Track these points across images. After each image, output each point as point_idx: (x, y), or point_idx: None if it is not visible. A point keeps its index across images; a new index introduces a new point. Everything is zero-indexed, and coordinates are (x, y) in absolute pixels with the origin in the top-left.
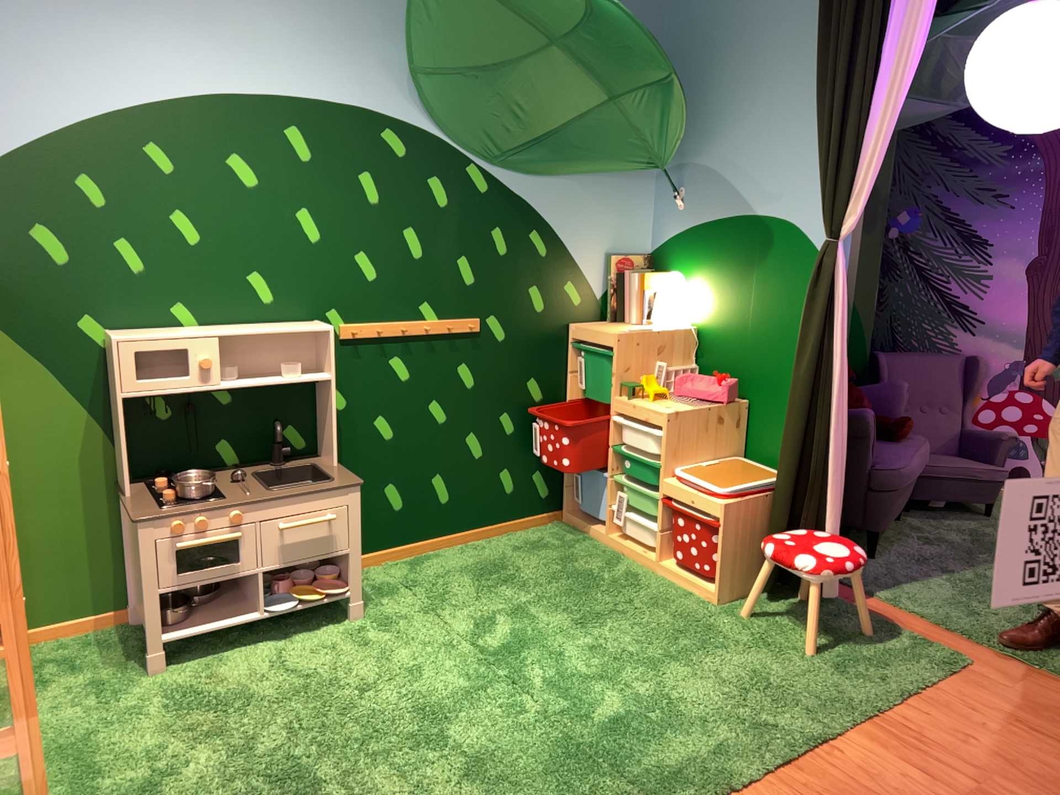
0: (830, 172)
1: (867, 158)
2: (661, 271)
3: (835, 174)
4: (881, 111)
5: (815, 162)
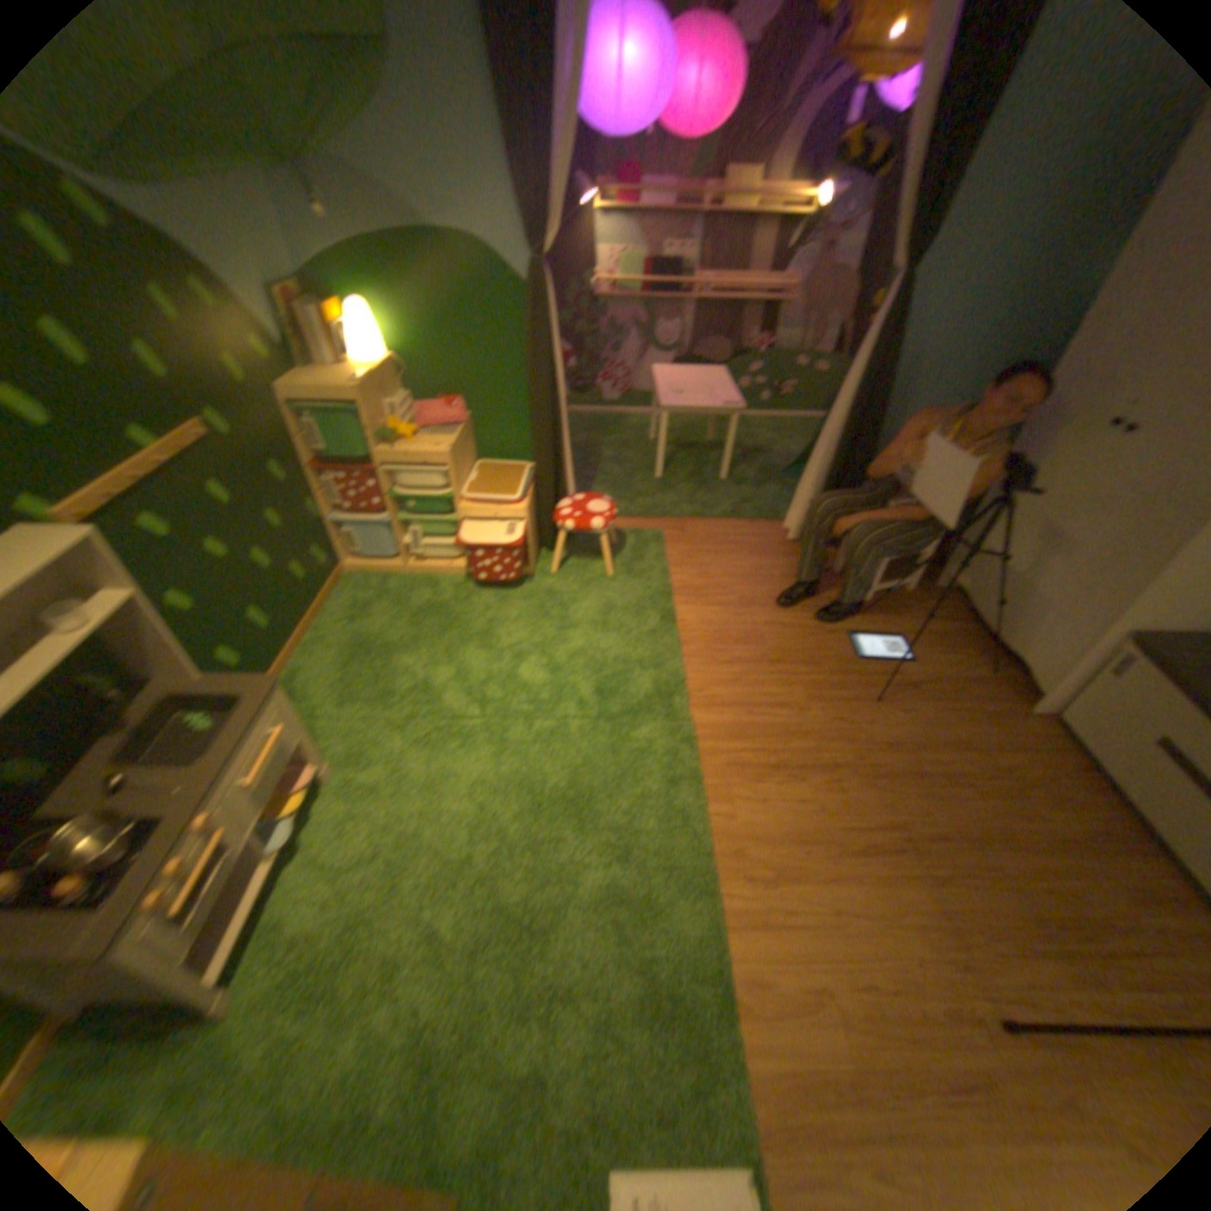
0: (529, 187)
1: (554, 170)
2: (322, 297)
3: (537, 188)
4: (559, 115)
5: (487, 167)
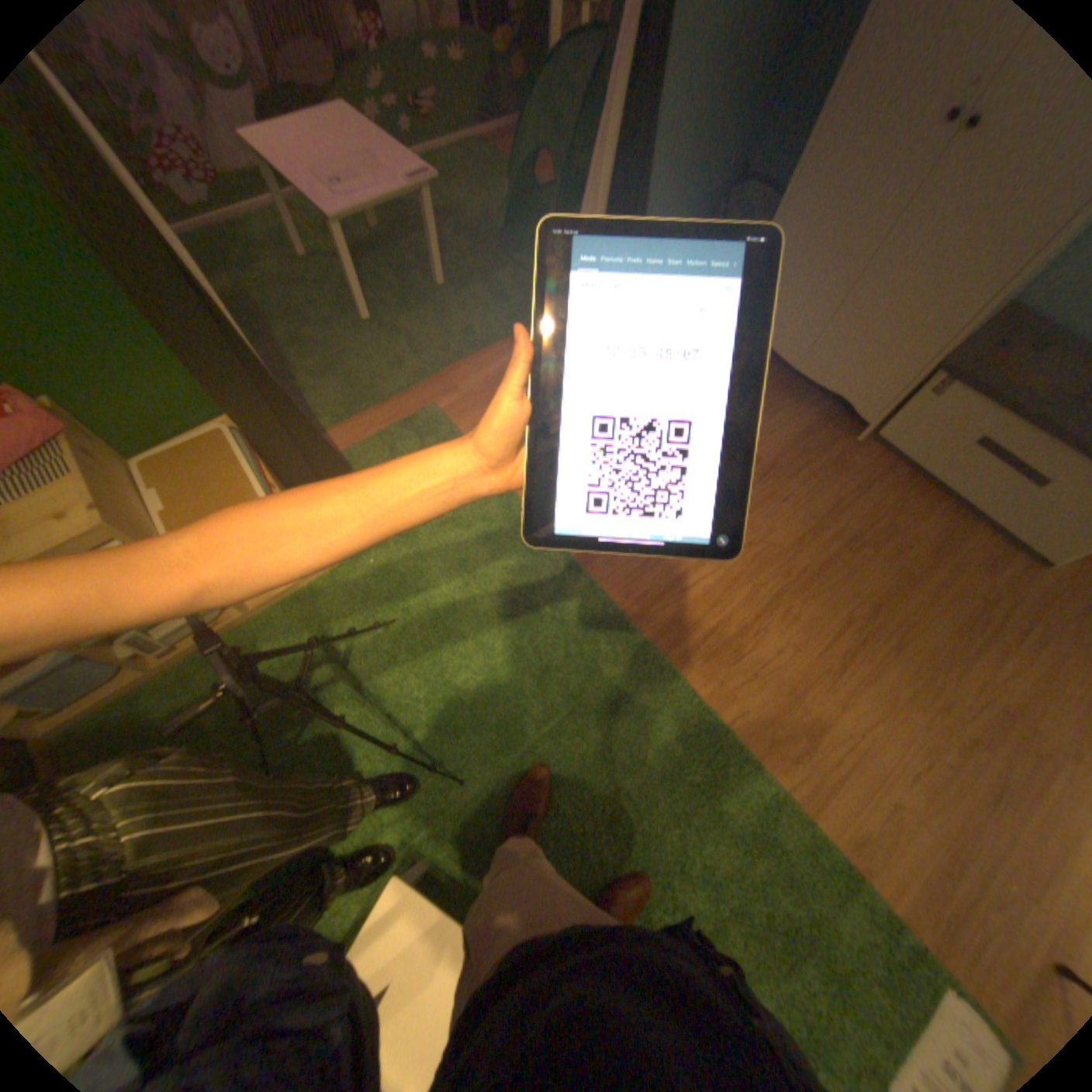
0: None
1: None
2: None
3: None
4: None
5: None
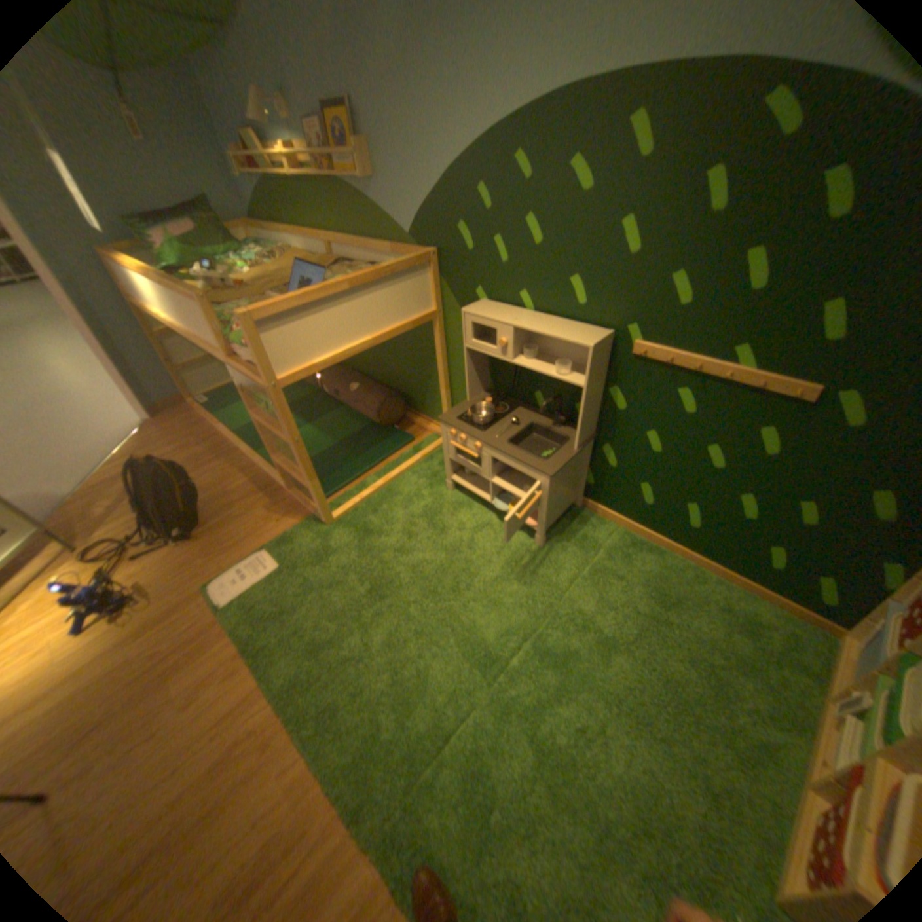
0: None
1: None
2: None
3: None
4: None
5: None
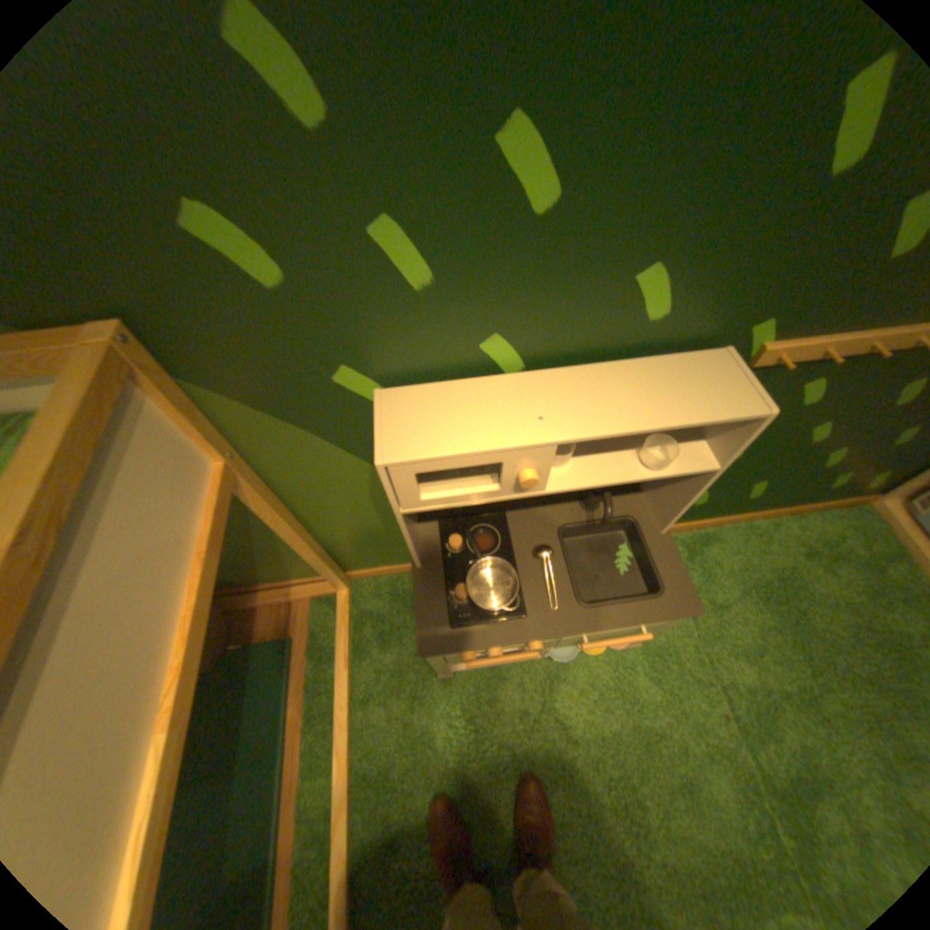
0: None
1: None
2: None
3: None
4: None
5: None
